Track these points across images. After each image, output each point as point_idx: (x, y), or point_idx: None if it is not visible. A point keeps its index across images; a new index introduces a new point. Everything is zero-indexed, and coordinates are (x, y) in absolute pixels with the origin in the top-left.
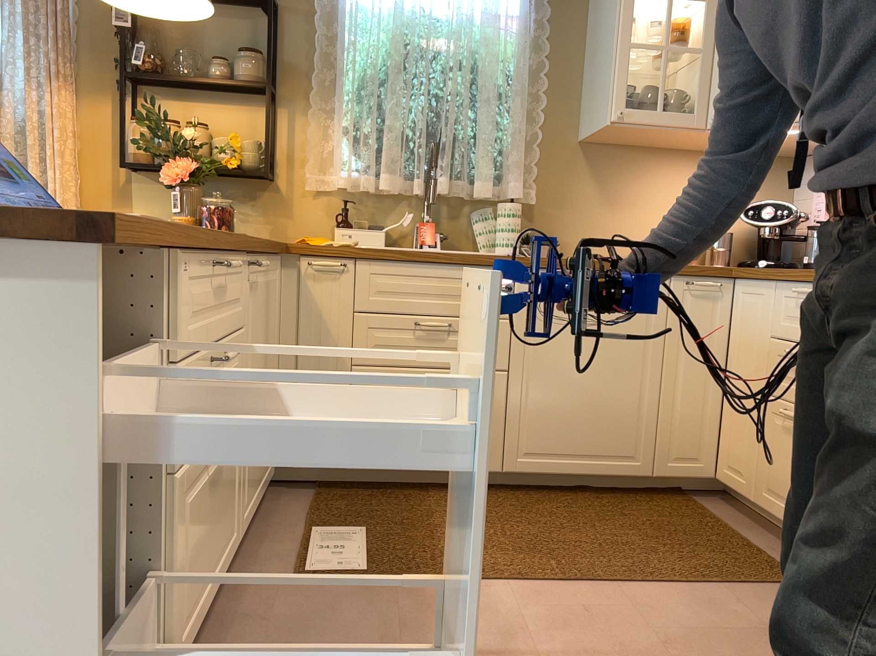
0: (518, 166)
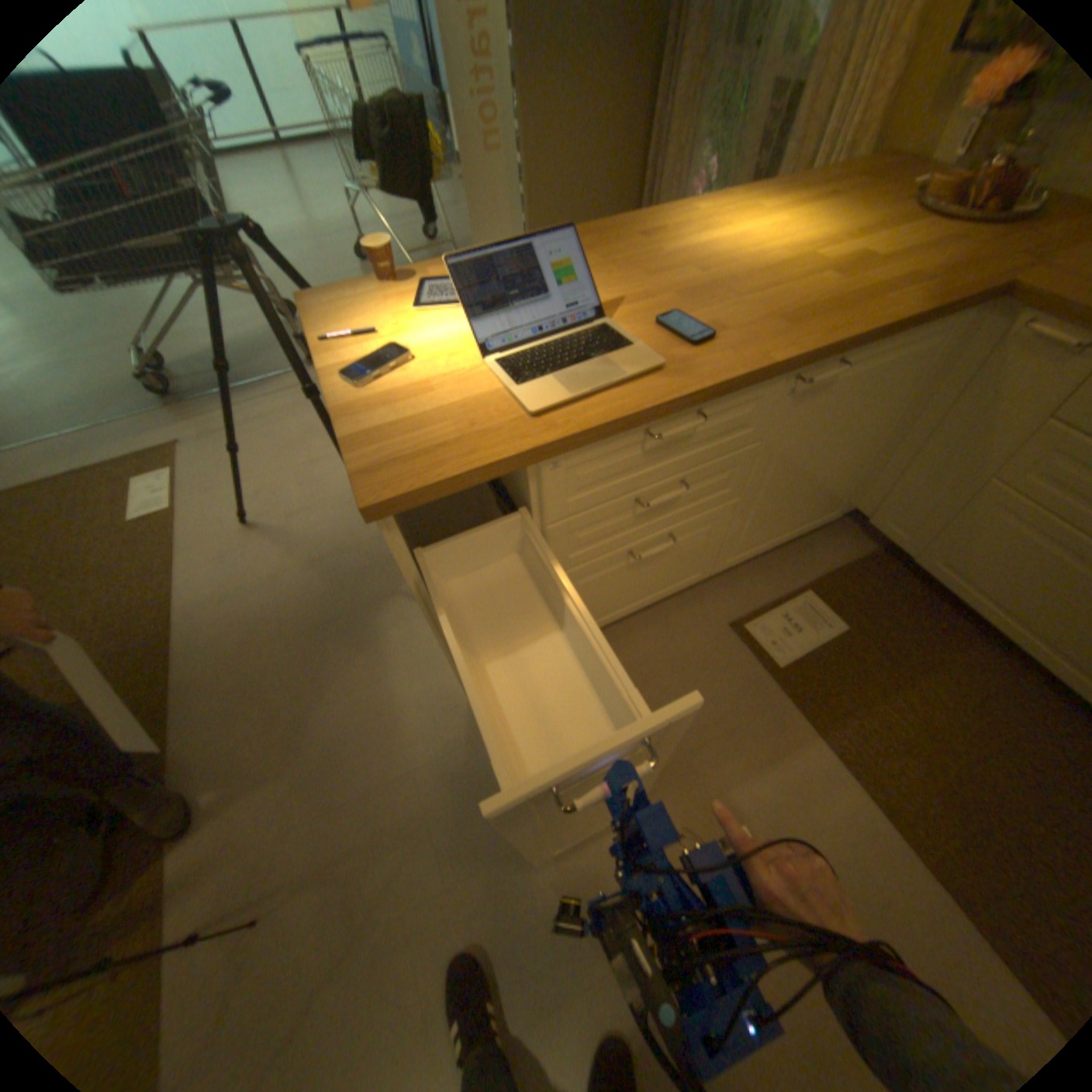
0: None
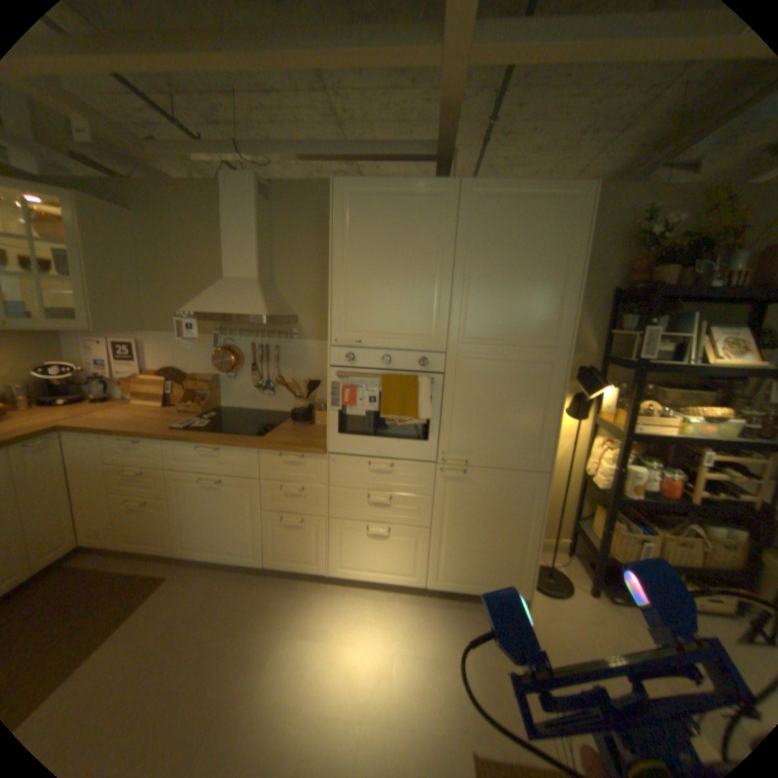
0: None
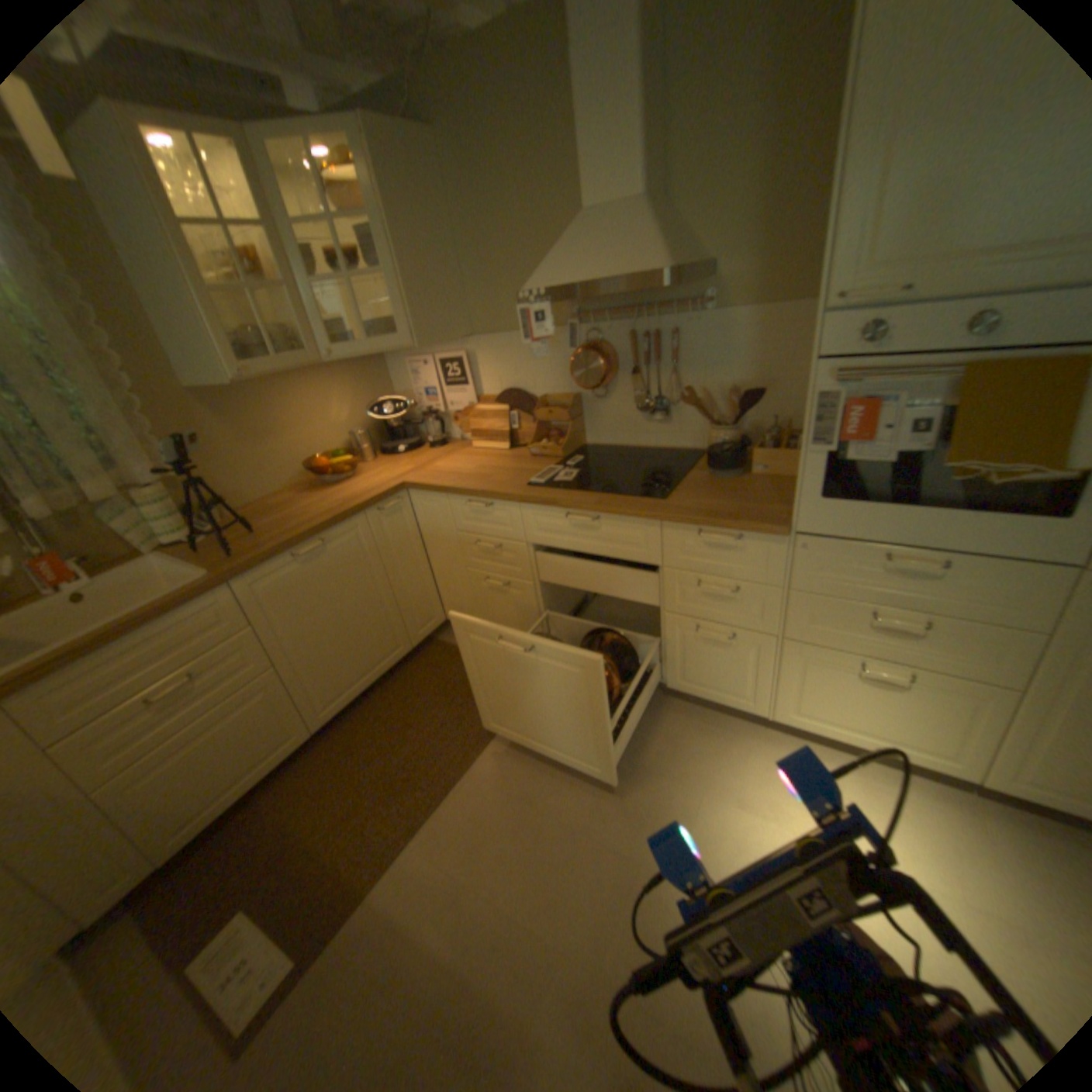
0: (127, 447)
